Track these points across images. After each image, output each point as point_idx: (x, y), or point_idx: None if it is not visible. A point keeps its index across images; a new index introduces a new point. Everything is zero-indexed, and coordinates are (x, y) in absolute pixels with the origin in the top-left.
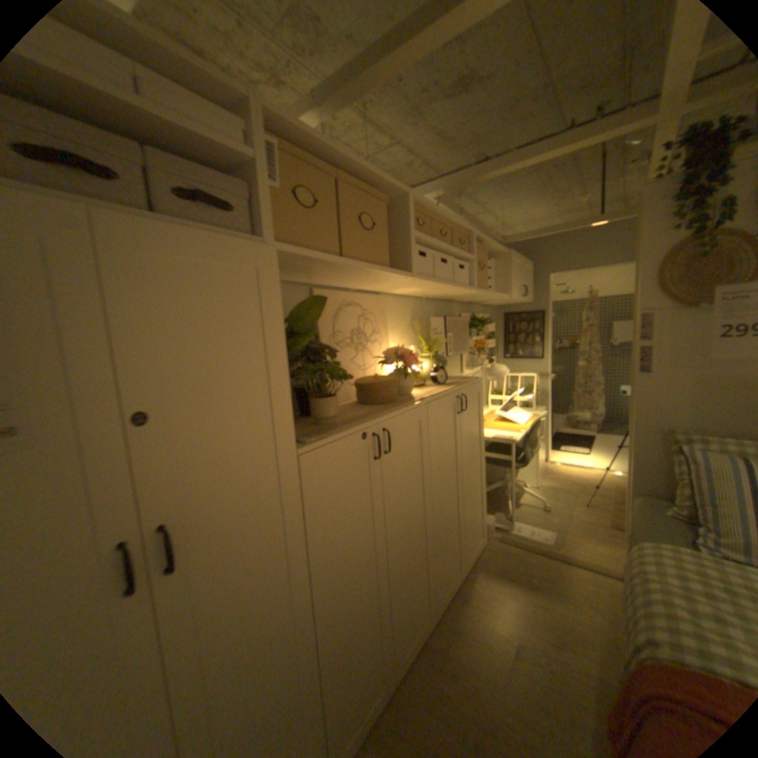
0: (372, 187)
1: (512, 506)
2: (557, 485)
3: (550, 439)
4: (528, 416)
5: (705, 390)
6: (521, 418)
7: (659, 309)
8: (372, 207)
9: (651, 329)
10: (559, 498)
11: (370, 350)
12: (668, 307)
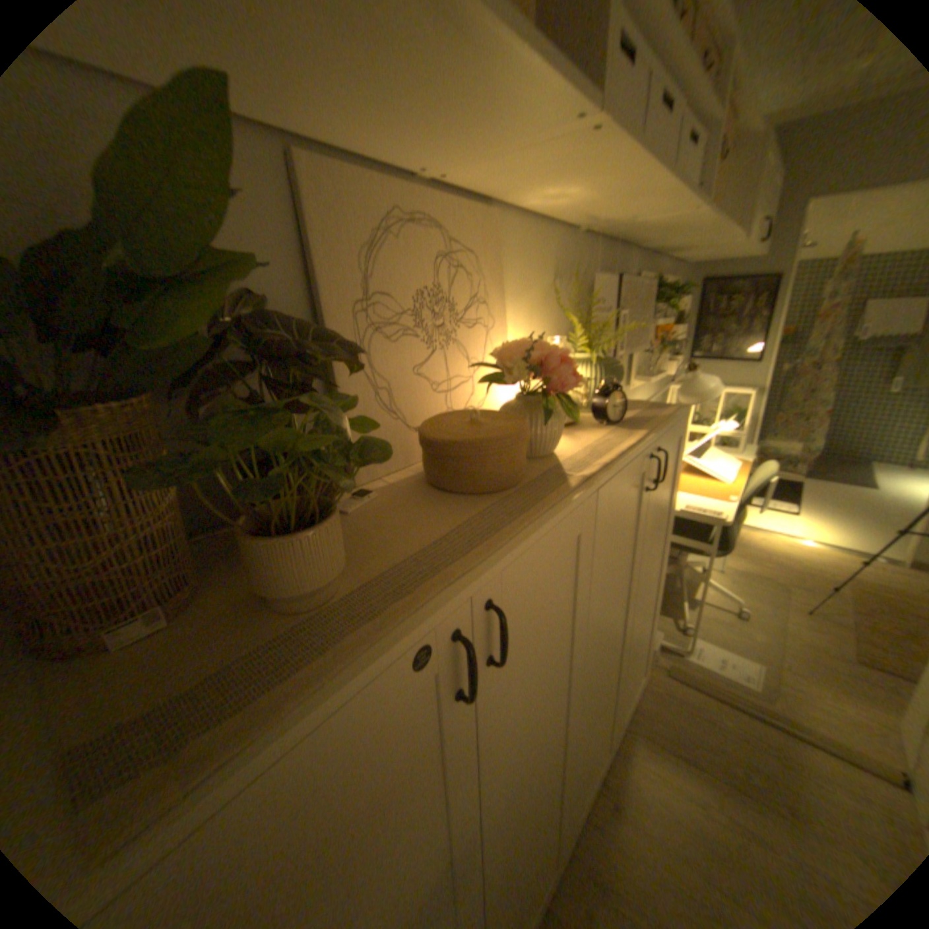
0: None
1: (697, 623)
2: (754, 568)
3: None
4: (734, 465)
5: None
6: (725, 470)
7: None
8: None
9: None
10: (759, 594)
11: (462, 343)
12: None
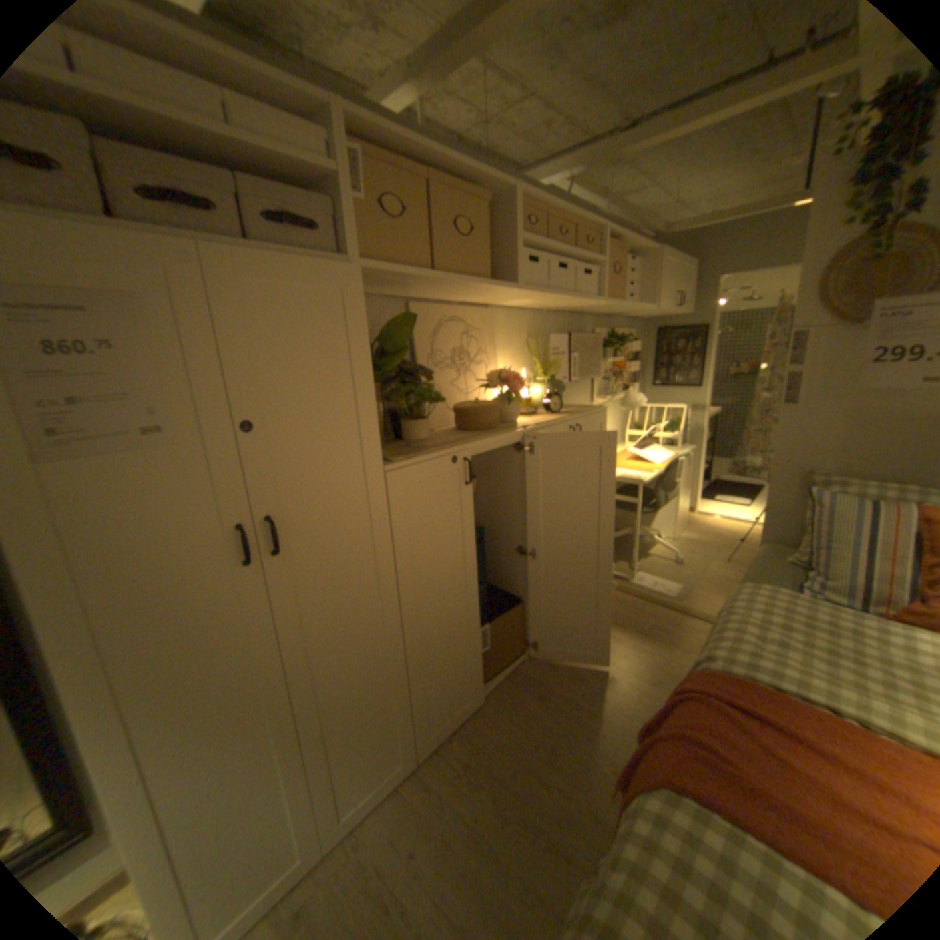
0: (473, 182)
1: (635, 554)
2: (700, 537)
3: (701, 486)
4: (668, 455)
5: (857, 425)
6: (659, 458)
7: (816, 327)
8: (474, 205)
9: (804, 351)
10: (697, 551)
11: (473, 373)
12: (827, 325)
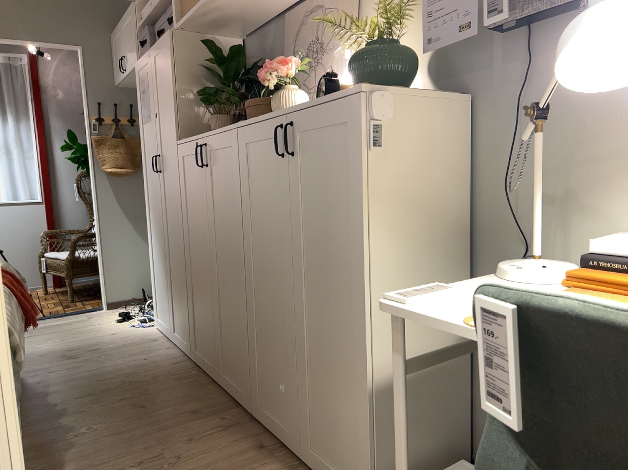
0: None
1: None
2: None
3: None
4: None
5: None
6: None
7: None
8: None
9: None
10: None
11: (323, 65)
12: None
